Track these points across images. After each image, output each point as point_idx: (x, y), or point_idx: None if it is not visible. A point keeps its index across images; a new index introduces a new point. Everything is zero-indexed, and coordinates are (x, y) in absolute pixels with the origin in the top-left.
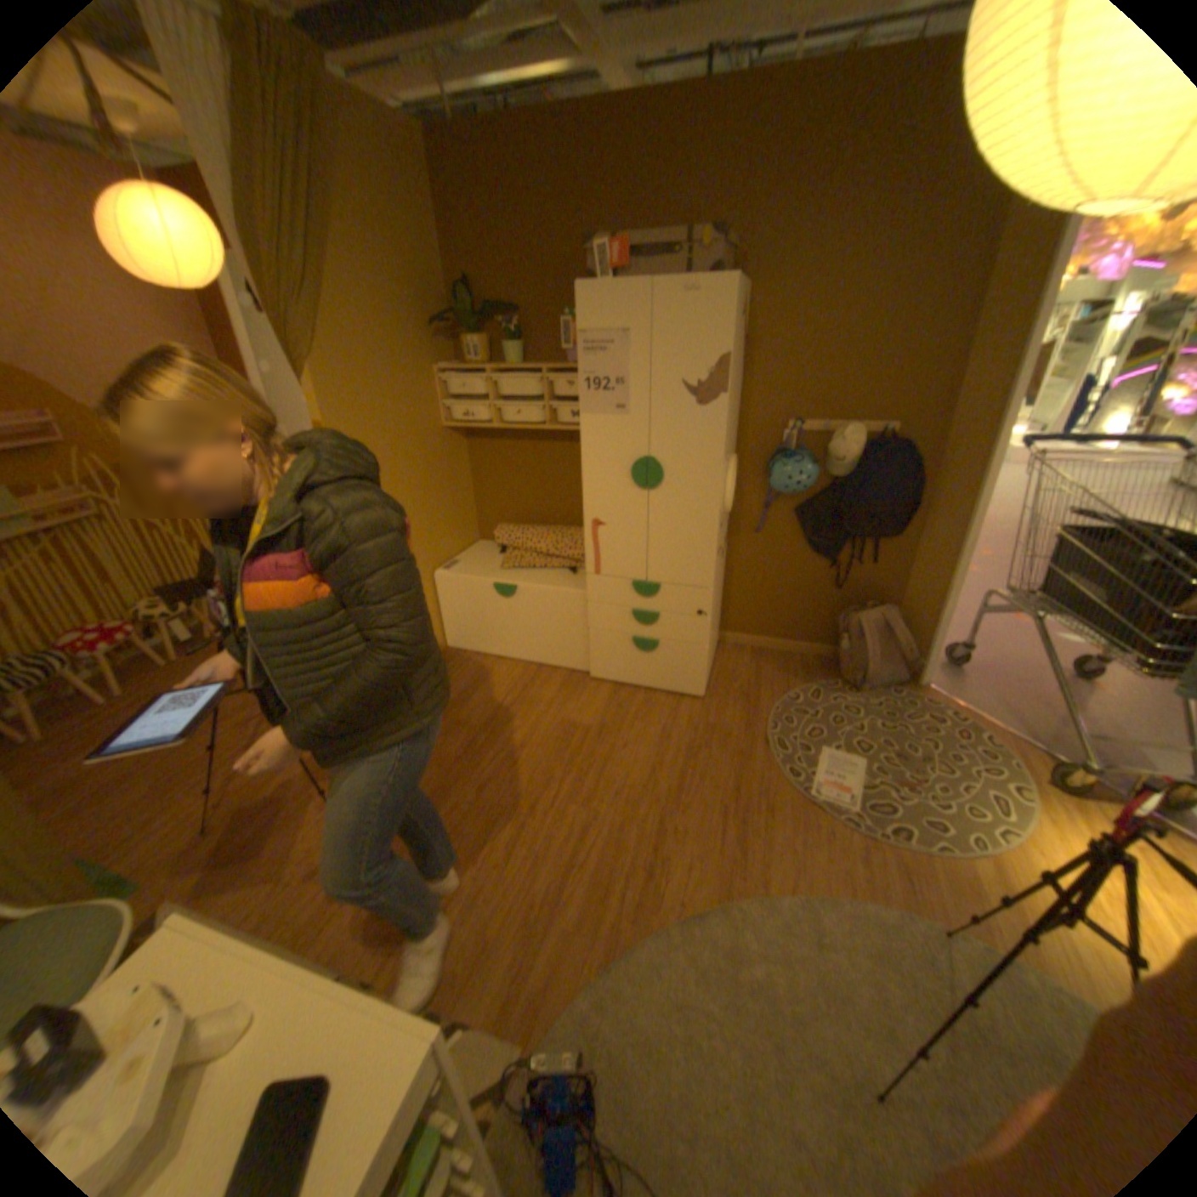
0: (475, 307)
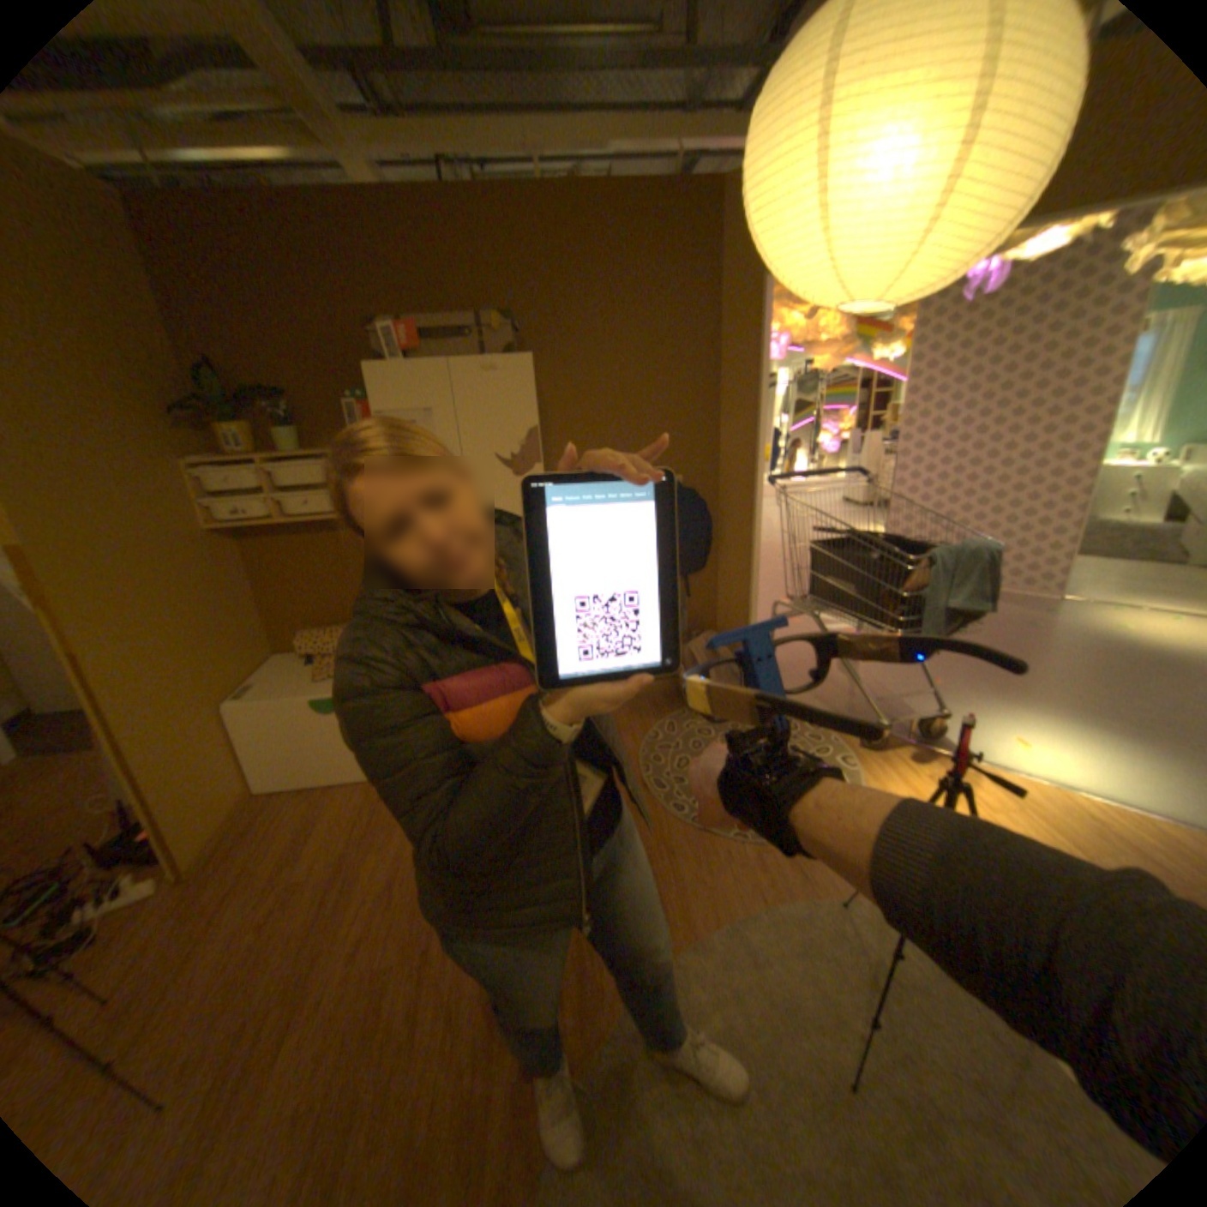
0: (224, 391)
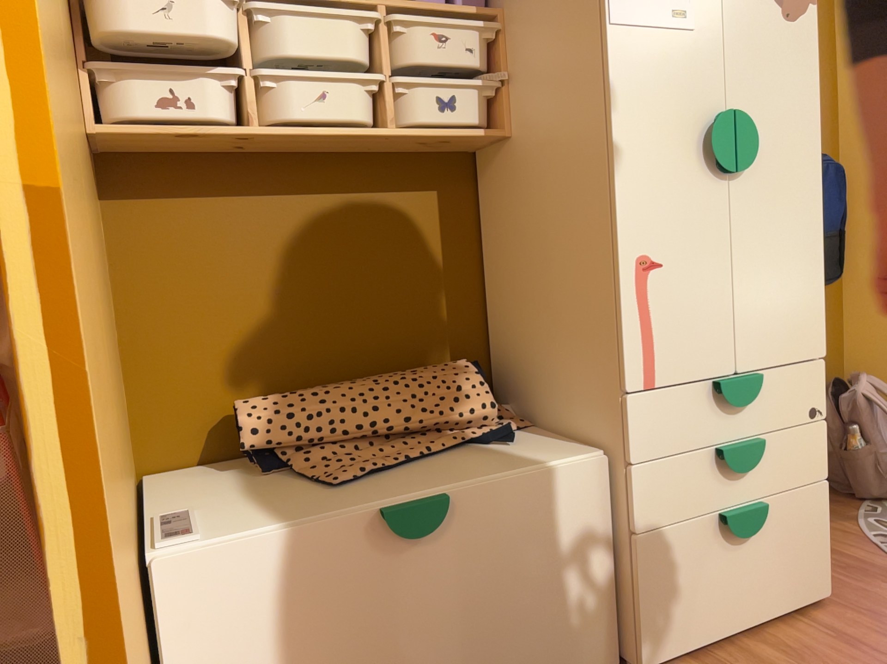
0: None
